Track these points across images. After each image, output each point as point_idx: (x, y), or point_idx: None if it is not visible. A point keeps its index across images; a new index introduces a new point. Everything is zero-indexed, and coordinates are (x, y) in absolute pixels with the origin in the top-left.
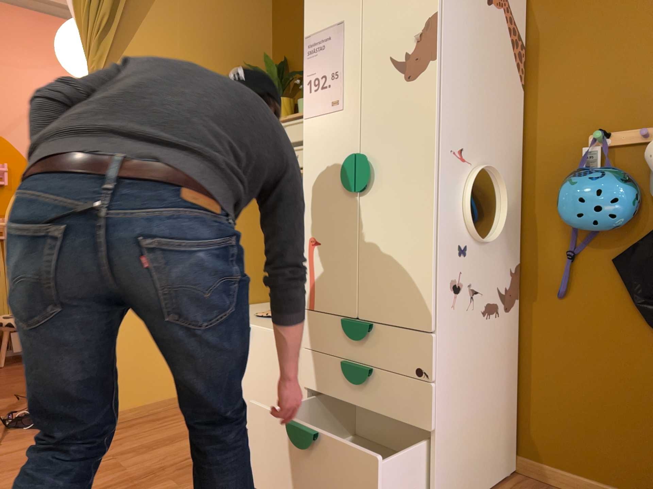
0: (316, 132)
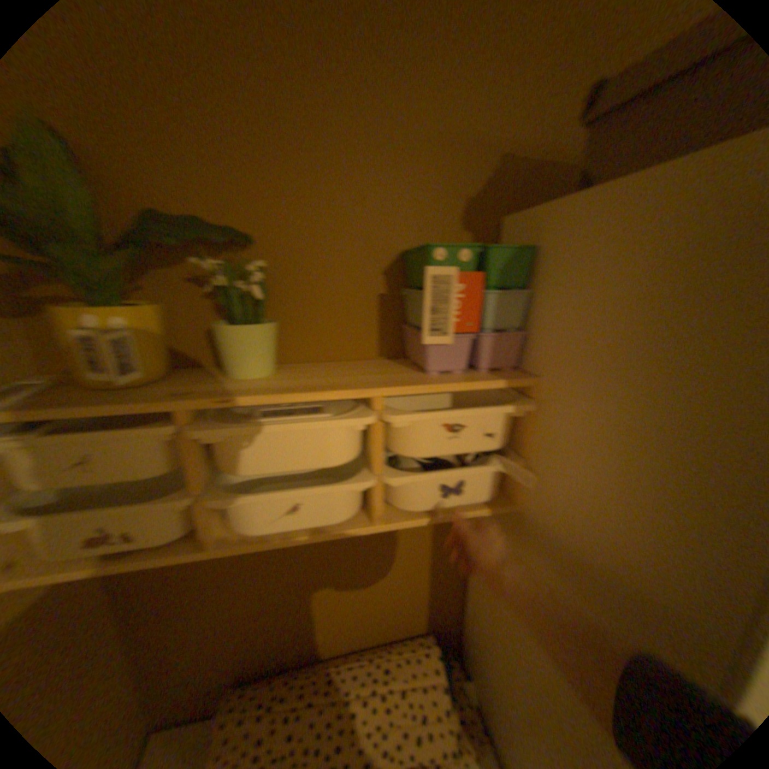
0: None
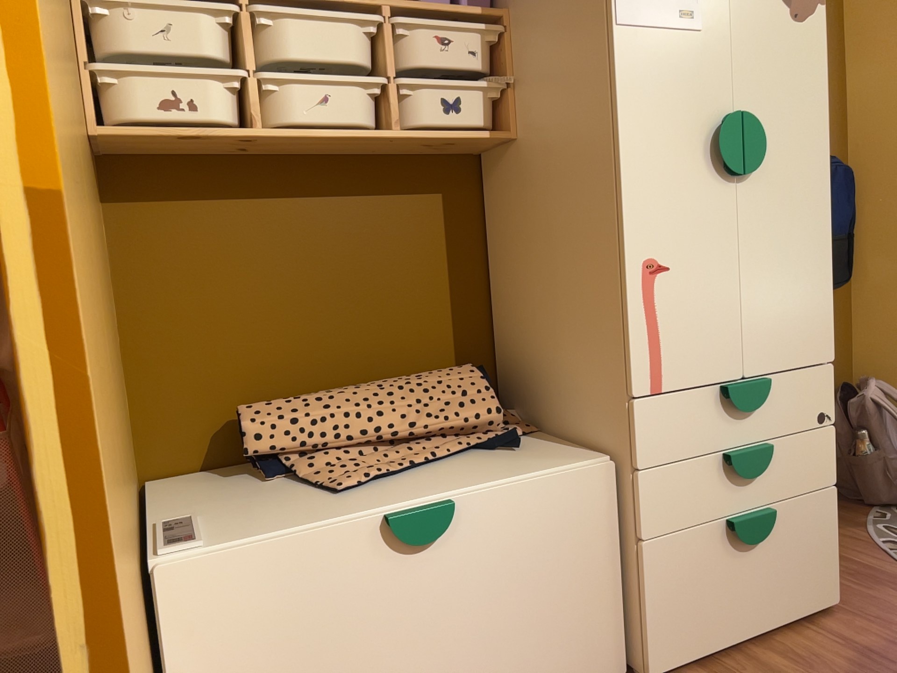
0: (649, 60)
